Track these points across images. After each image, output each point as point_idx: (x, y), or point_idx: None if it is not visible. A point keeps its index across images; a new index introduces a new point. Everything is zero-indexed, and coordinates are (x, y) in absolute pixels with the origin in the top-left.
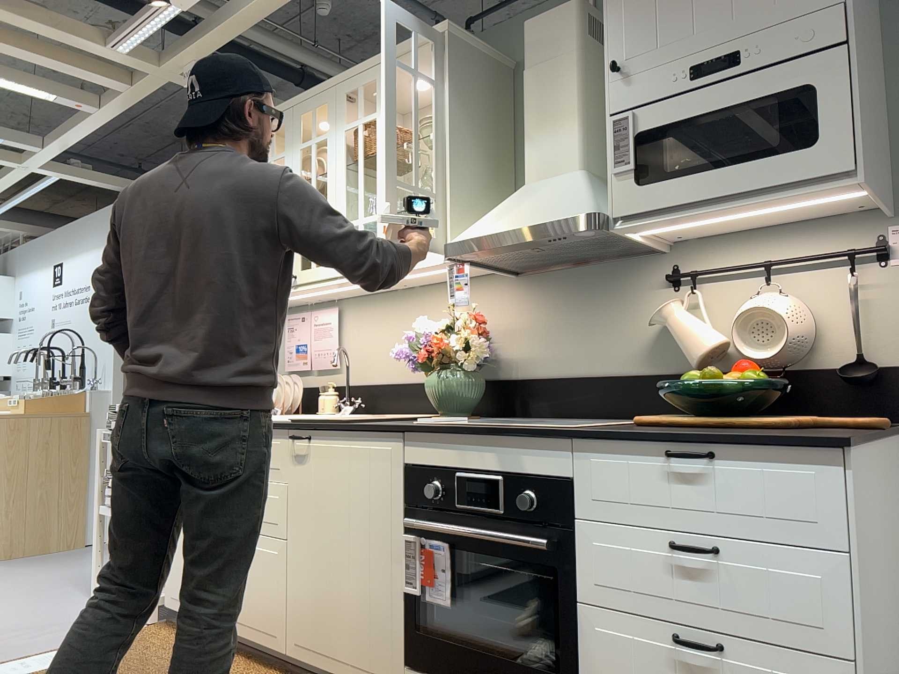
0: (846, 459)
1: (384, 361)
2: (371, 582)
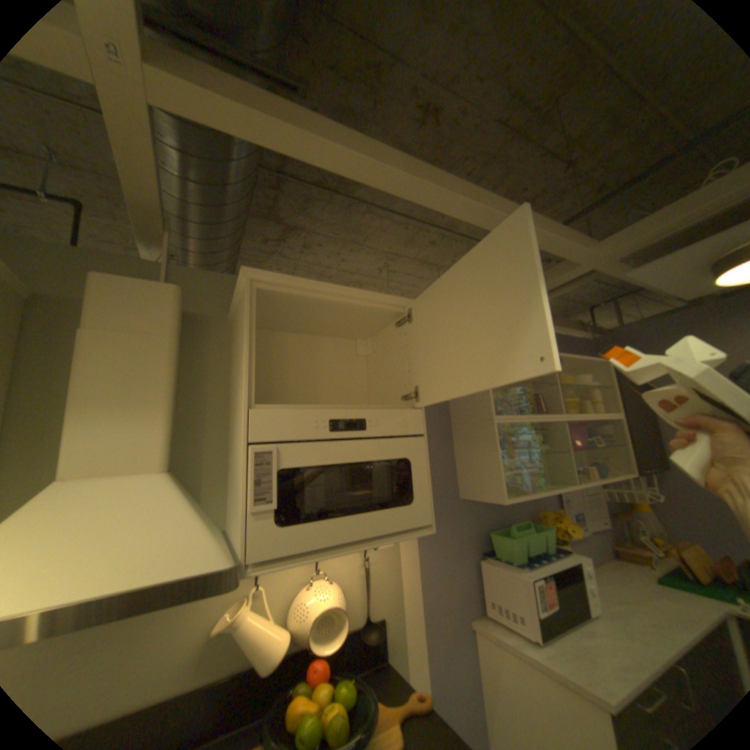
0: None
1: None
2: None
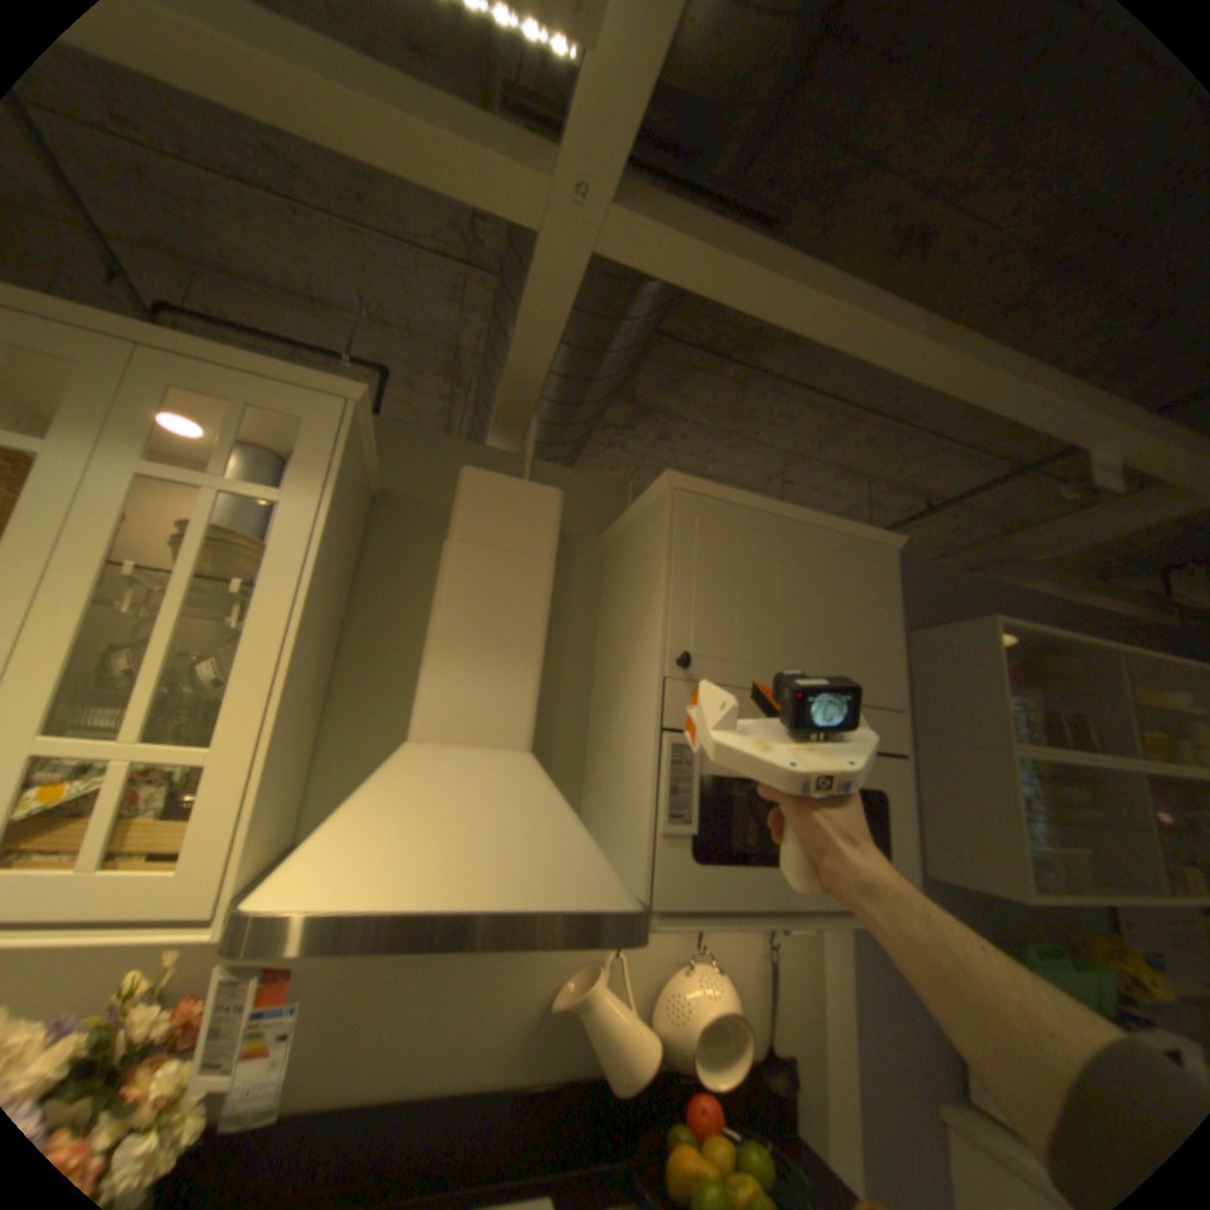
0: None
1: None
2: None
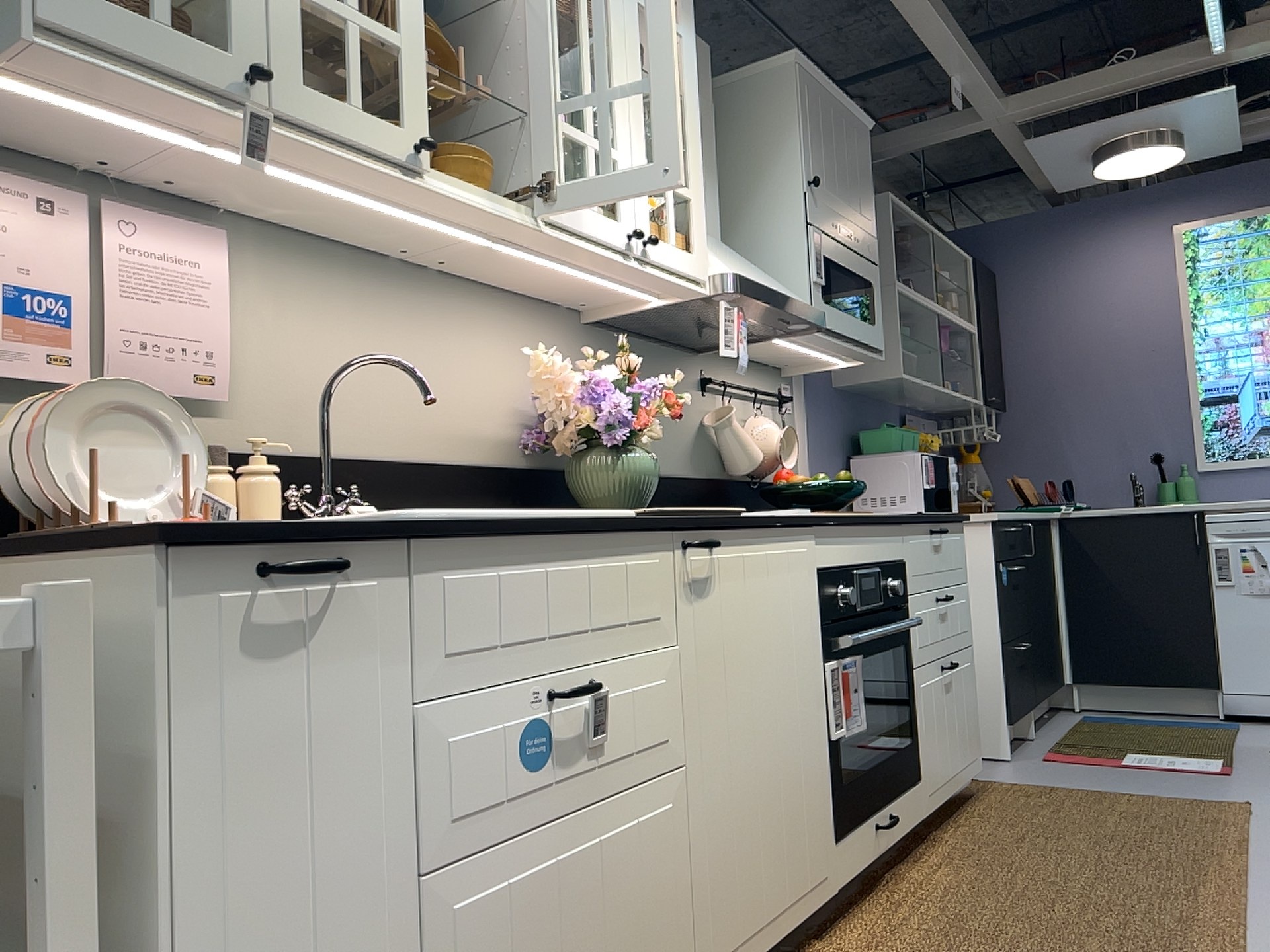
0: (965, 528)
1: (364, 408)
2: (803, 752)
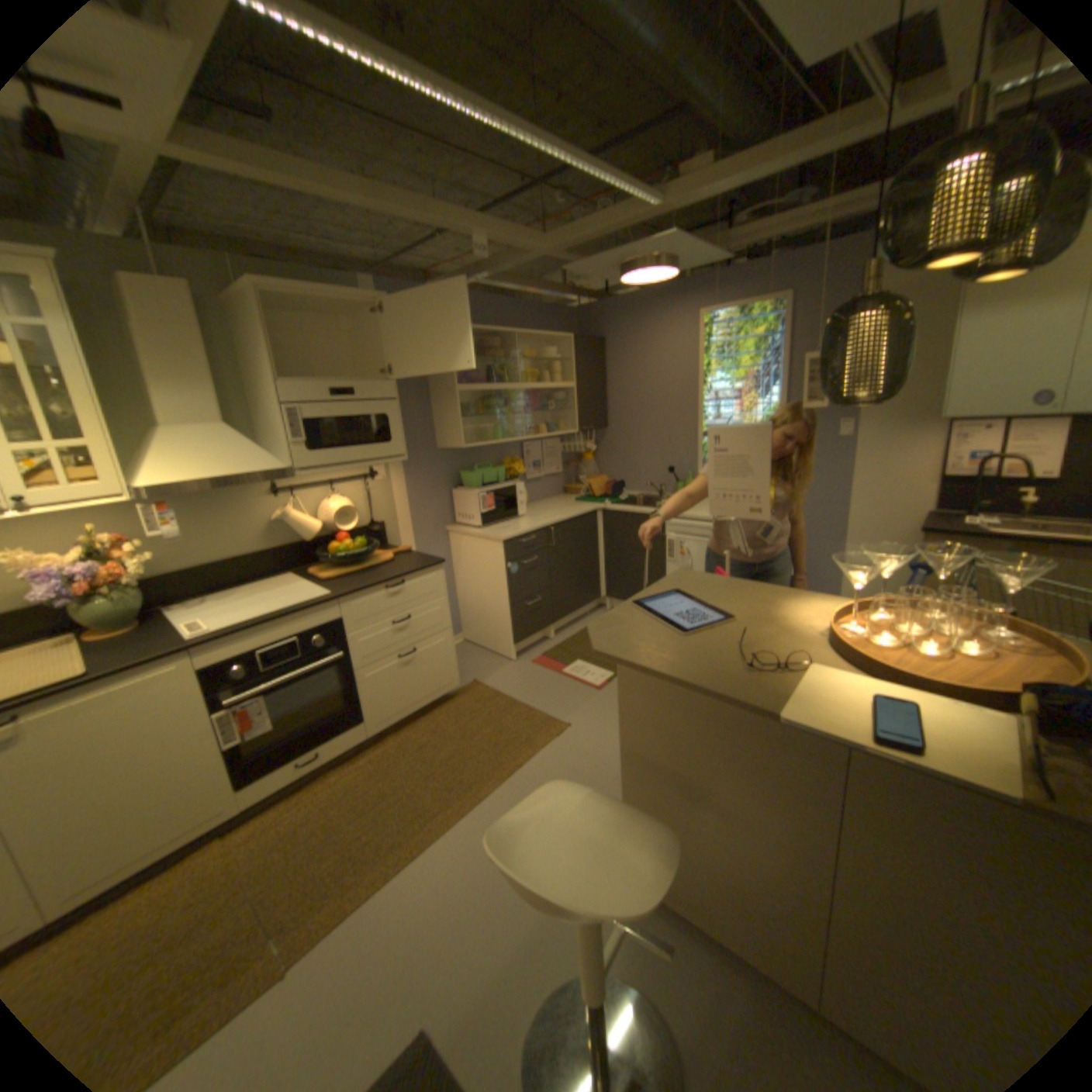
0: (442, 567)
1: None
2: (179, 770)
